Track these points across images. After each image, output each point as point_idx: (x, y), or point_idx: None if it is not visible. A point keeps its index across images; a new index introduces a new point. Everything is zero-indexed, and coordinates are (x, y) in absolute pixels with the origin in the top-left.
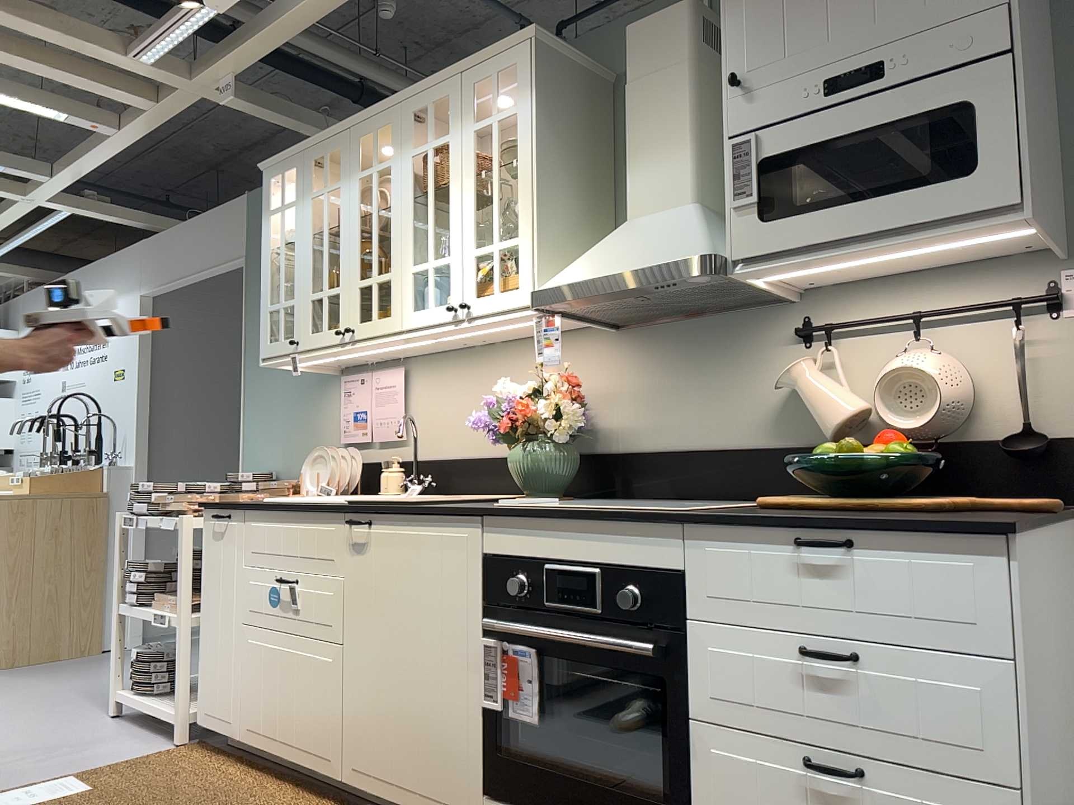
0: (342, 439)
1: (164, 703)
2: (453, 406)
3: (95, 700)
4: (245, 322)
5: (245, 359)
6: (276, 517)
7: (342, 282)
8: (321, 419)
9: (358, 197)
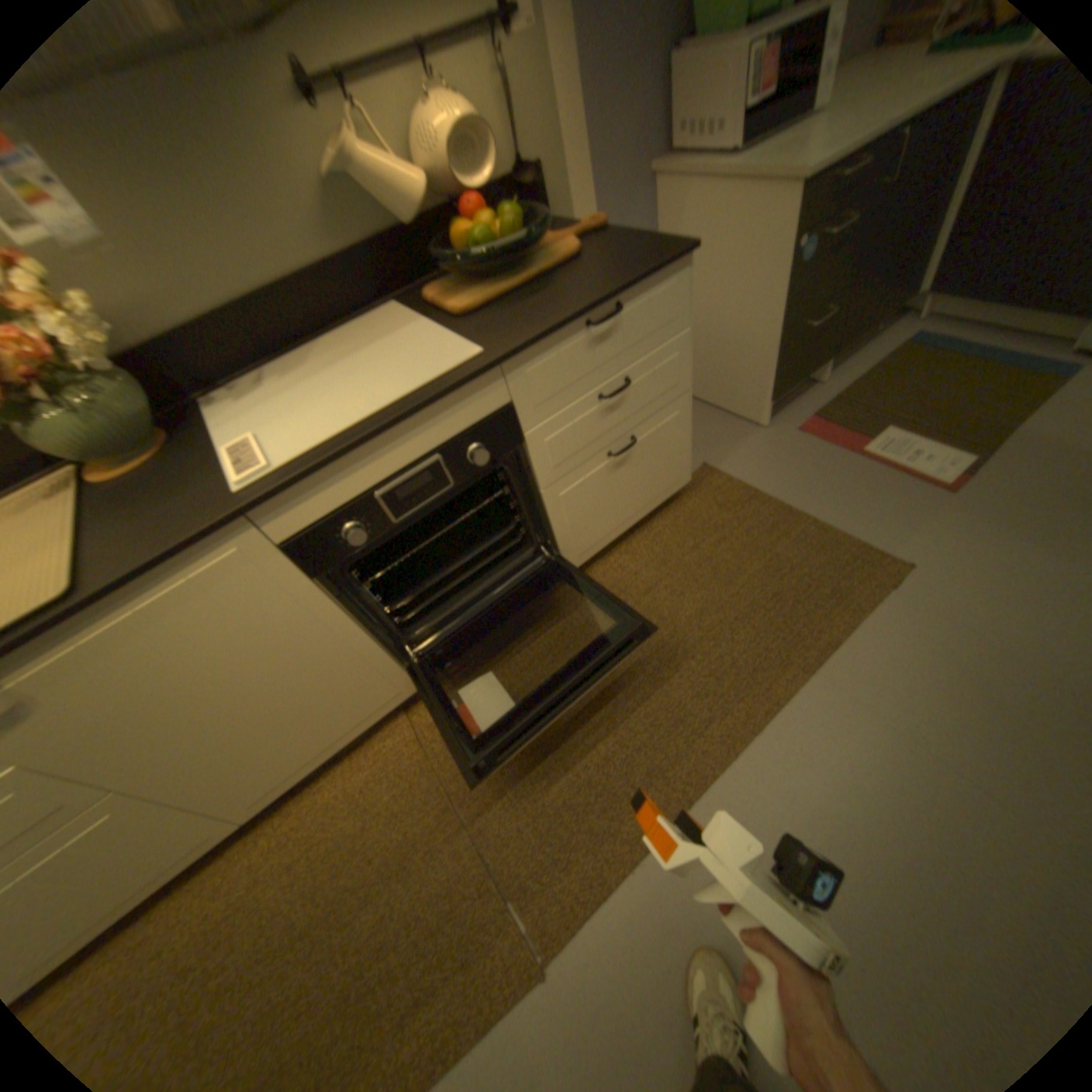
0: None
1: None
2: None
3: None
4: None
5: None
6: None
7: None
8: None
9: None
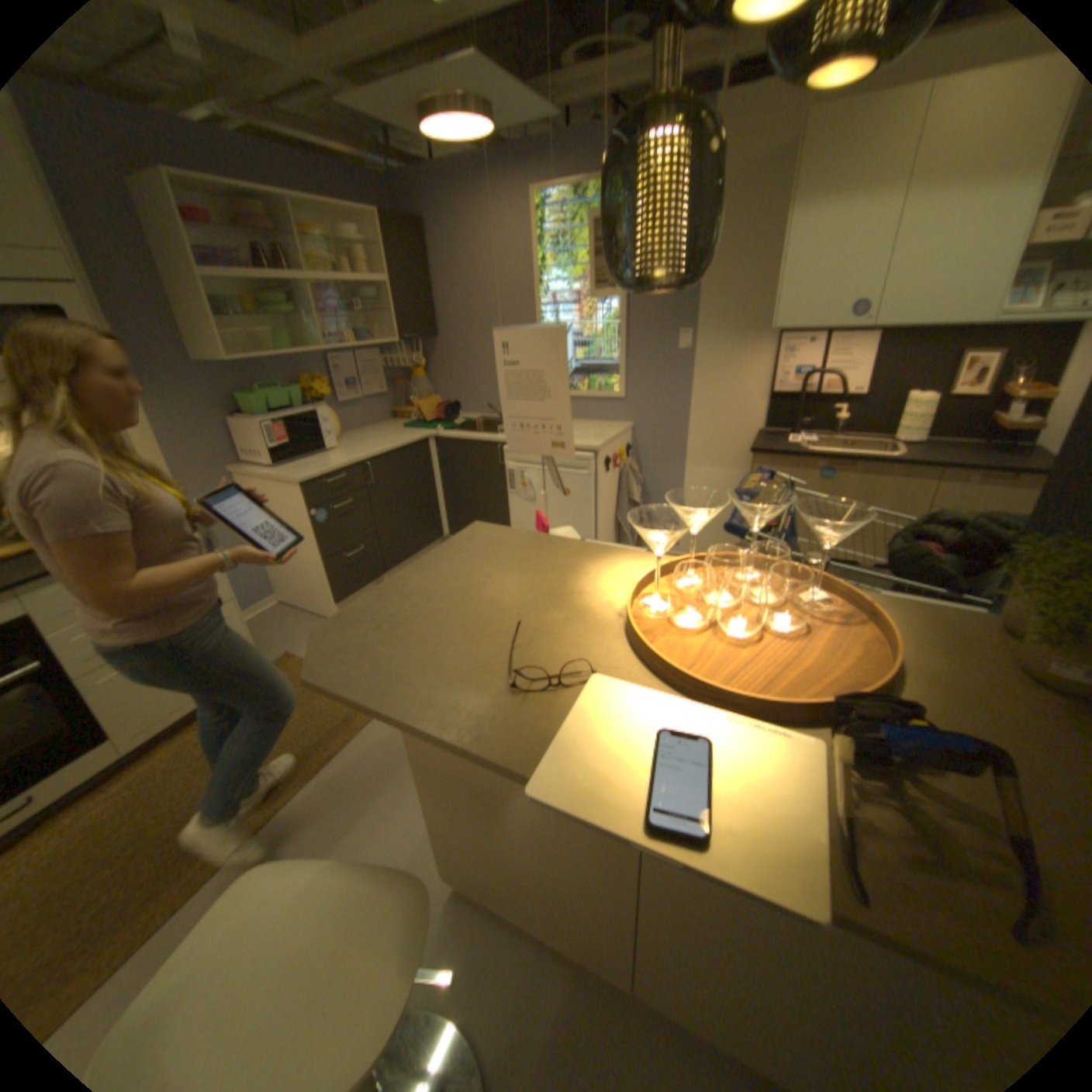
0: None
1: None
2: None
3: None
4: None
5: None
6: None
7: None
8: None
9: None
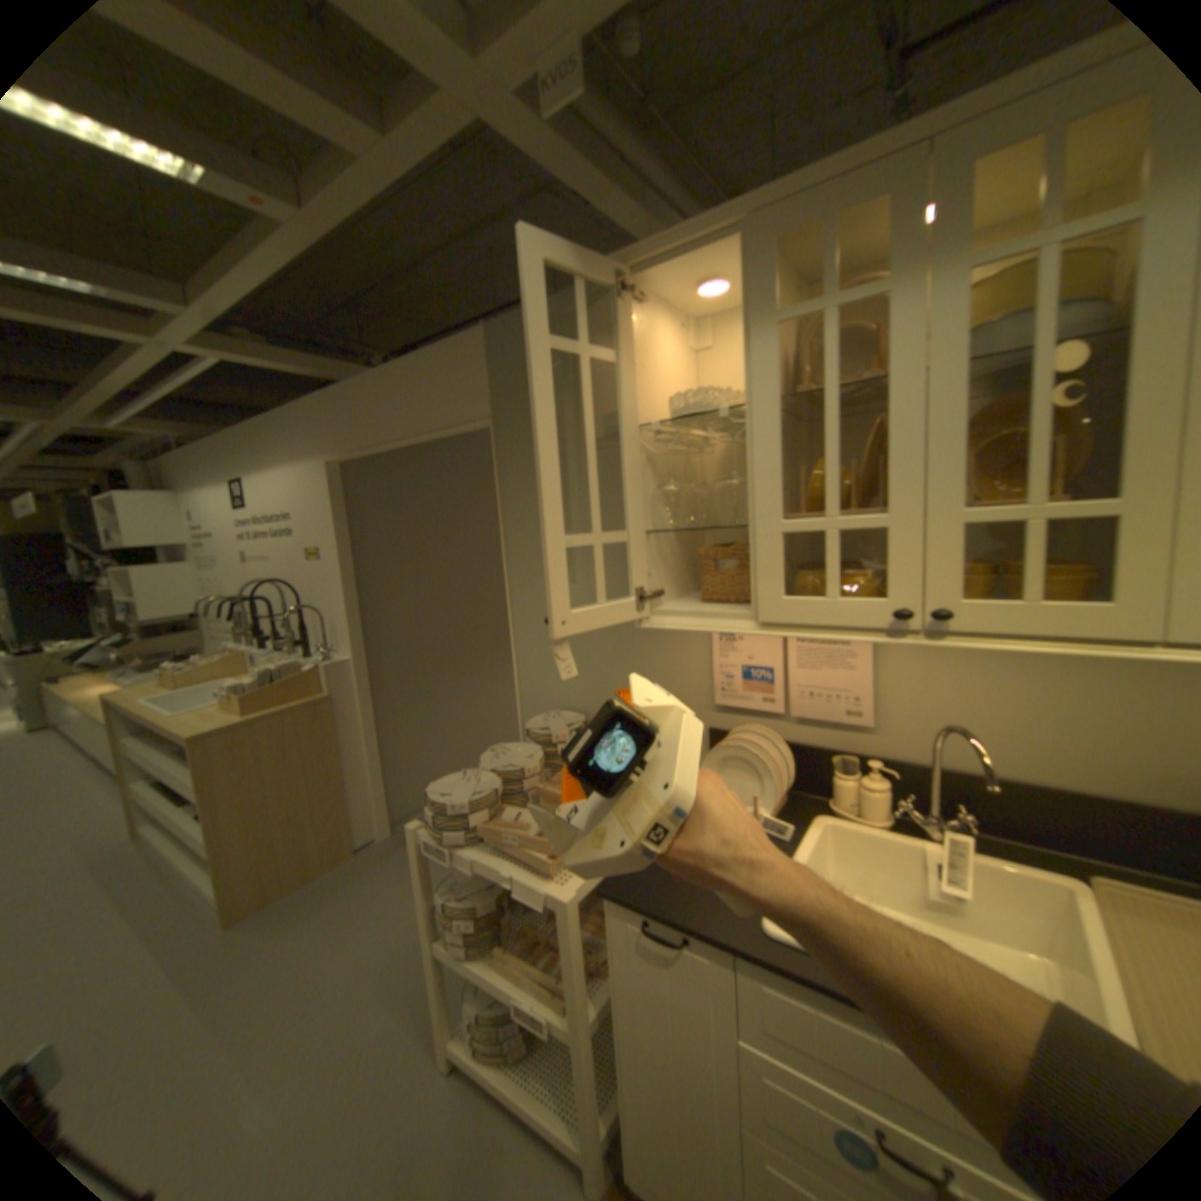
0: (720, 699)
1: (534, 1096)
2: (1006, 695)
3: (397, 1010)
4: (502, 509)
5: (508, 559)
6: (854, 1018)
7: (899, 504)
8: (666, 660)
9: (966, 308)
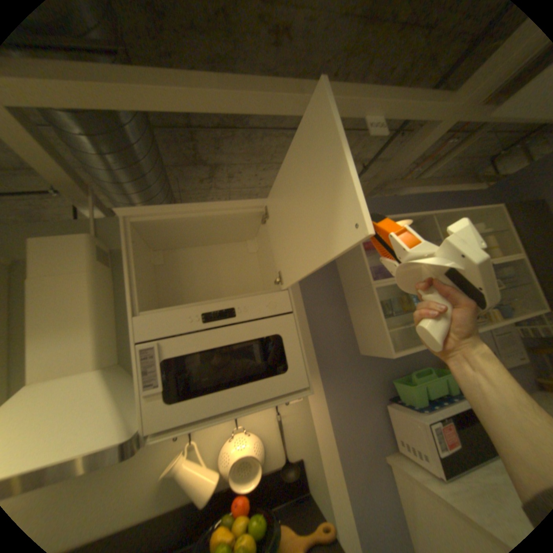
0: None
1: None
2: None
3: None
4: None
5: None
6: None
7: None
8: None
9: None
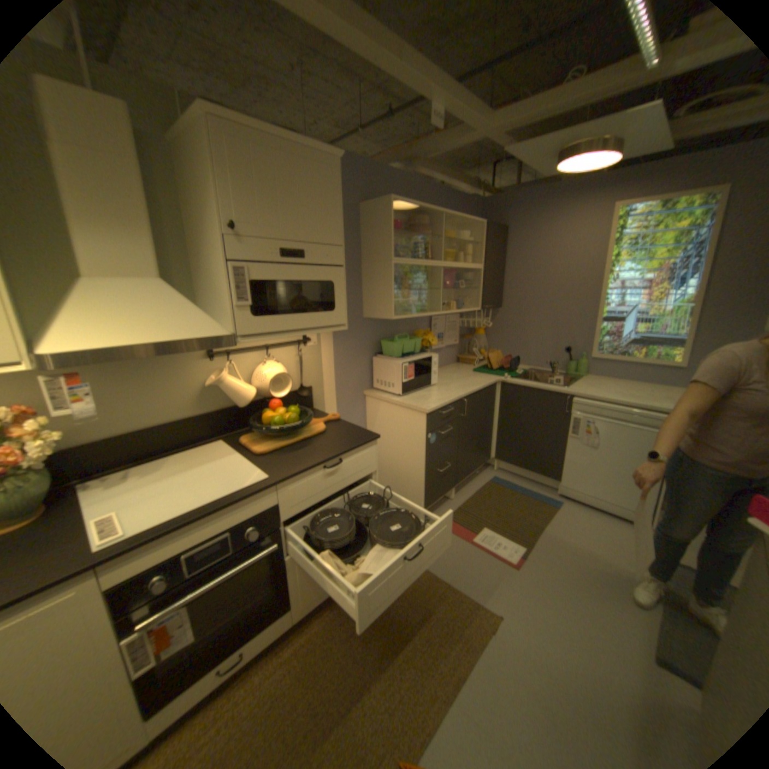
0: None
1: None
2: None
3: None
4: None
5: None
6: None
7: None
8: None
9: None
